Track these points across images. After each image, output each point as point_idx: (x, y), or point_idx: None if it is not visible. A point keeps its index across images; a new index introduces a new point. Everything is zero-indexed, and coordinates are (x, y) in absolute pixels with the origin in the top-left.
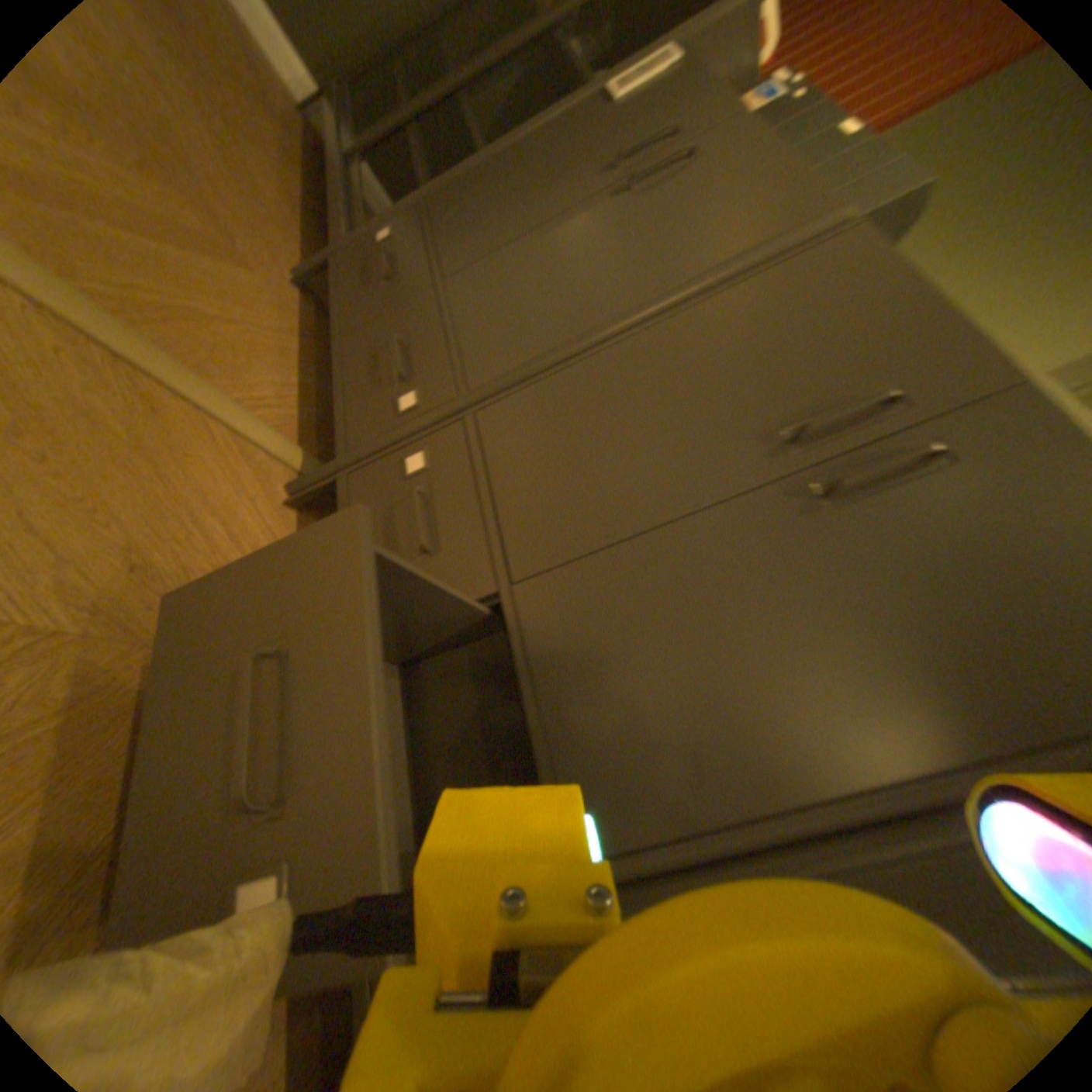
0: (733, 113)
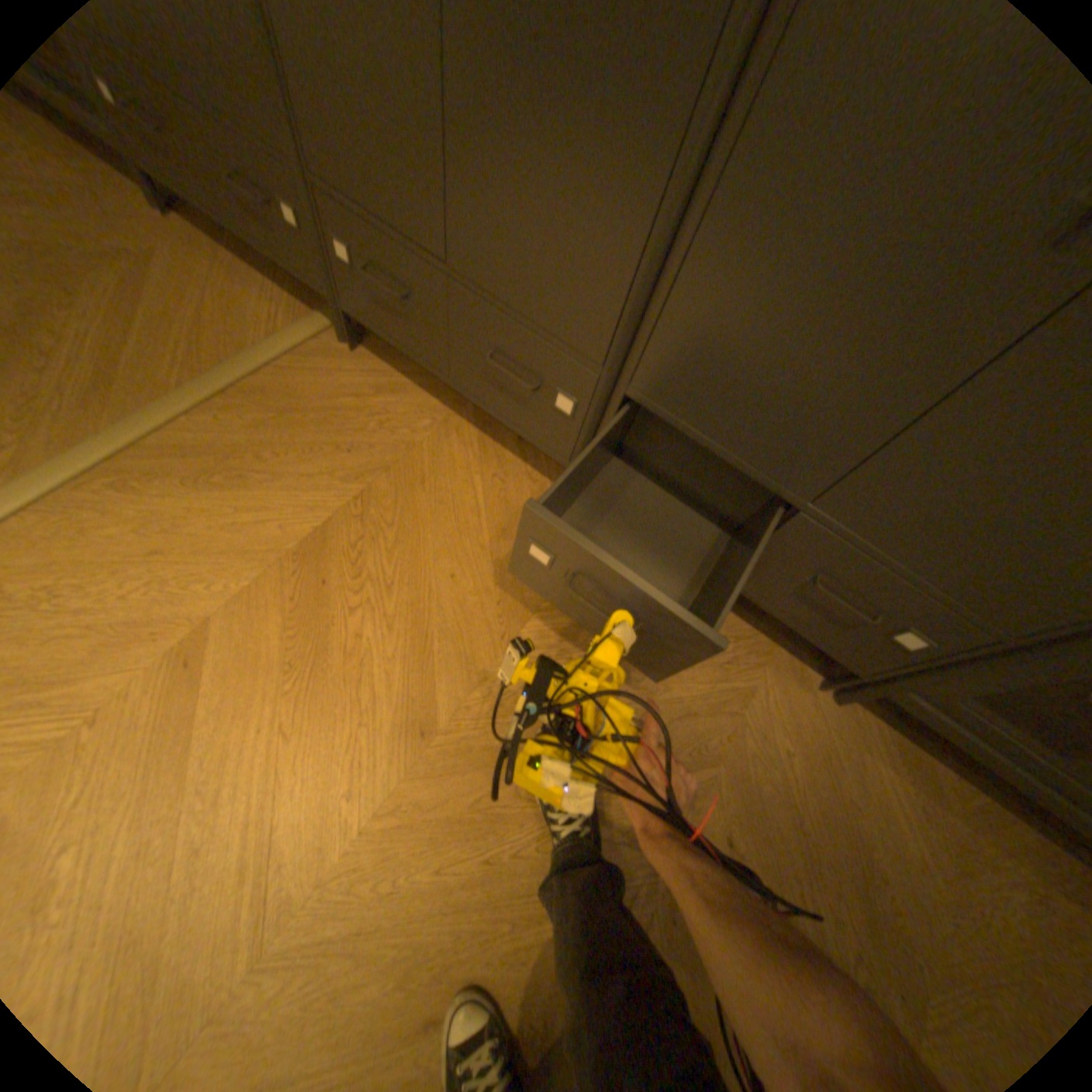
0: None
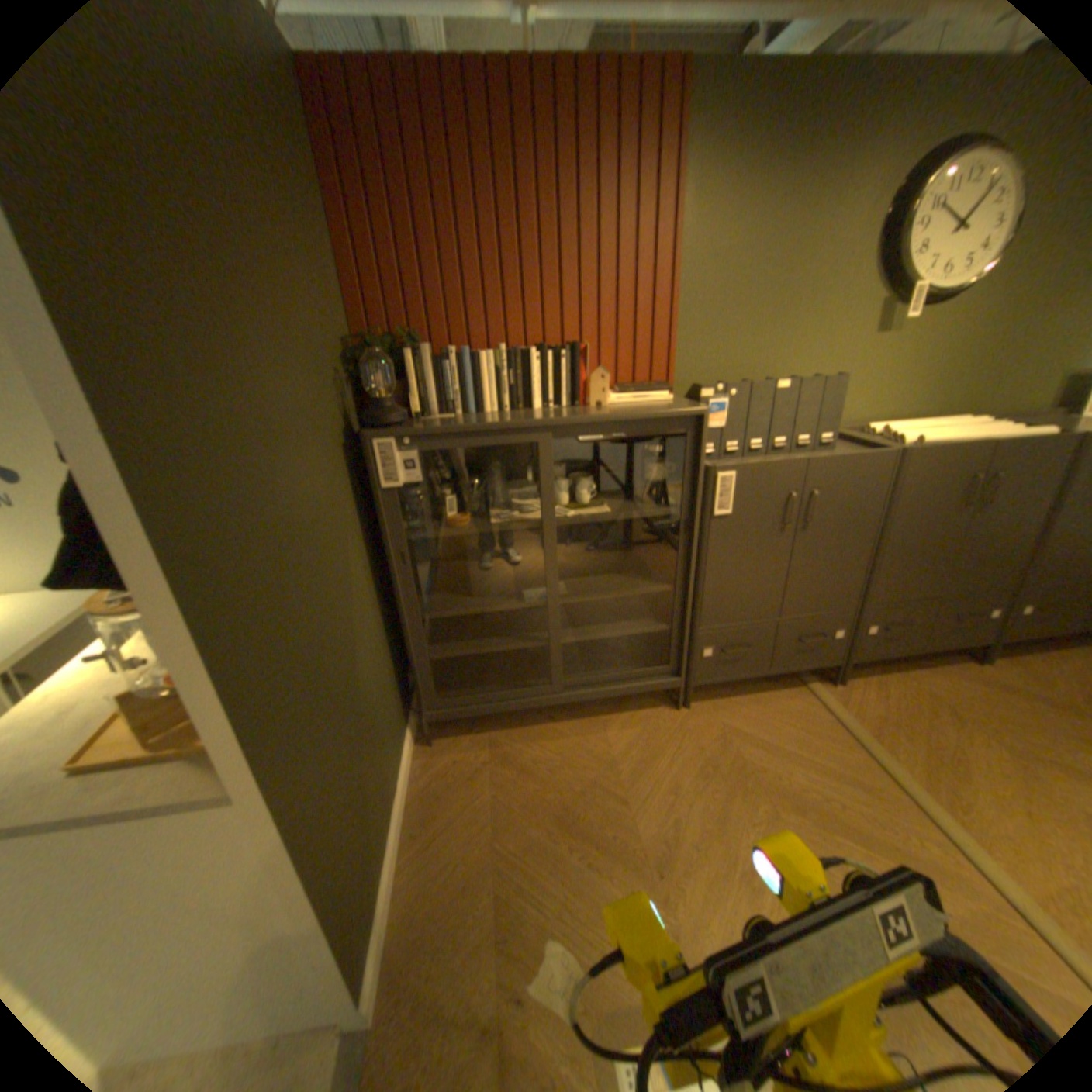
0: (806, 463)
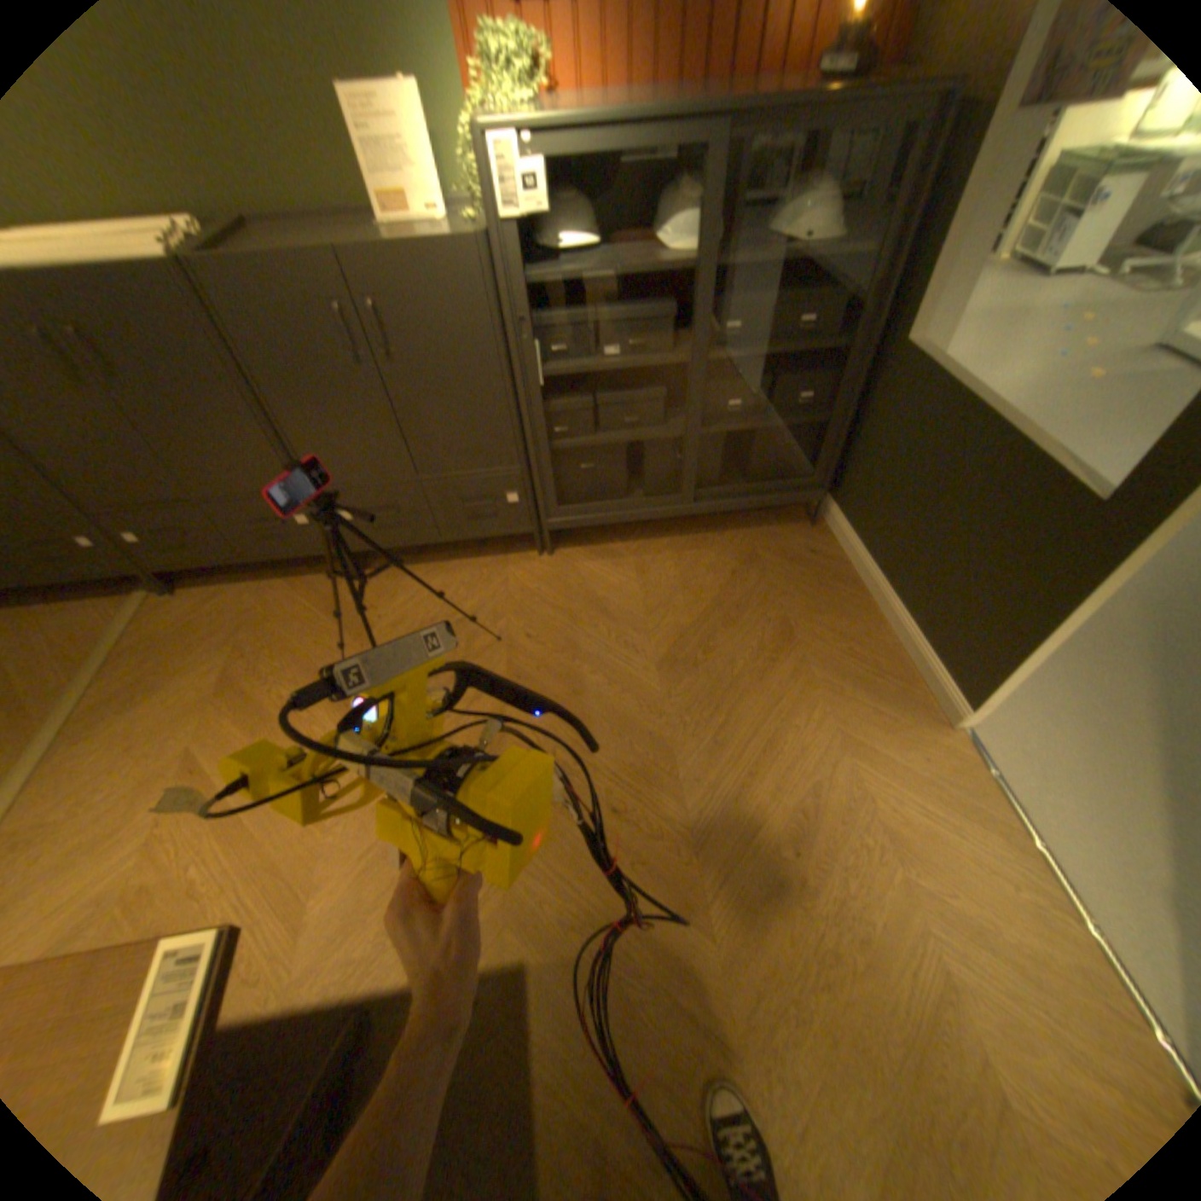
0: None
